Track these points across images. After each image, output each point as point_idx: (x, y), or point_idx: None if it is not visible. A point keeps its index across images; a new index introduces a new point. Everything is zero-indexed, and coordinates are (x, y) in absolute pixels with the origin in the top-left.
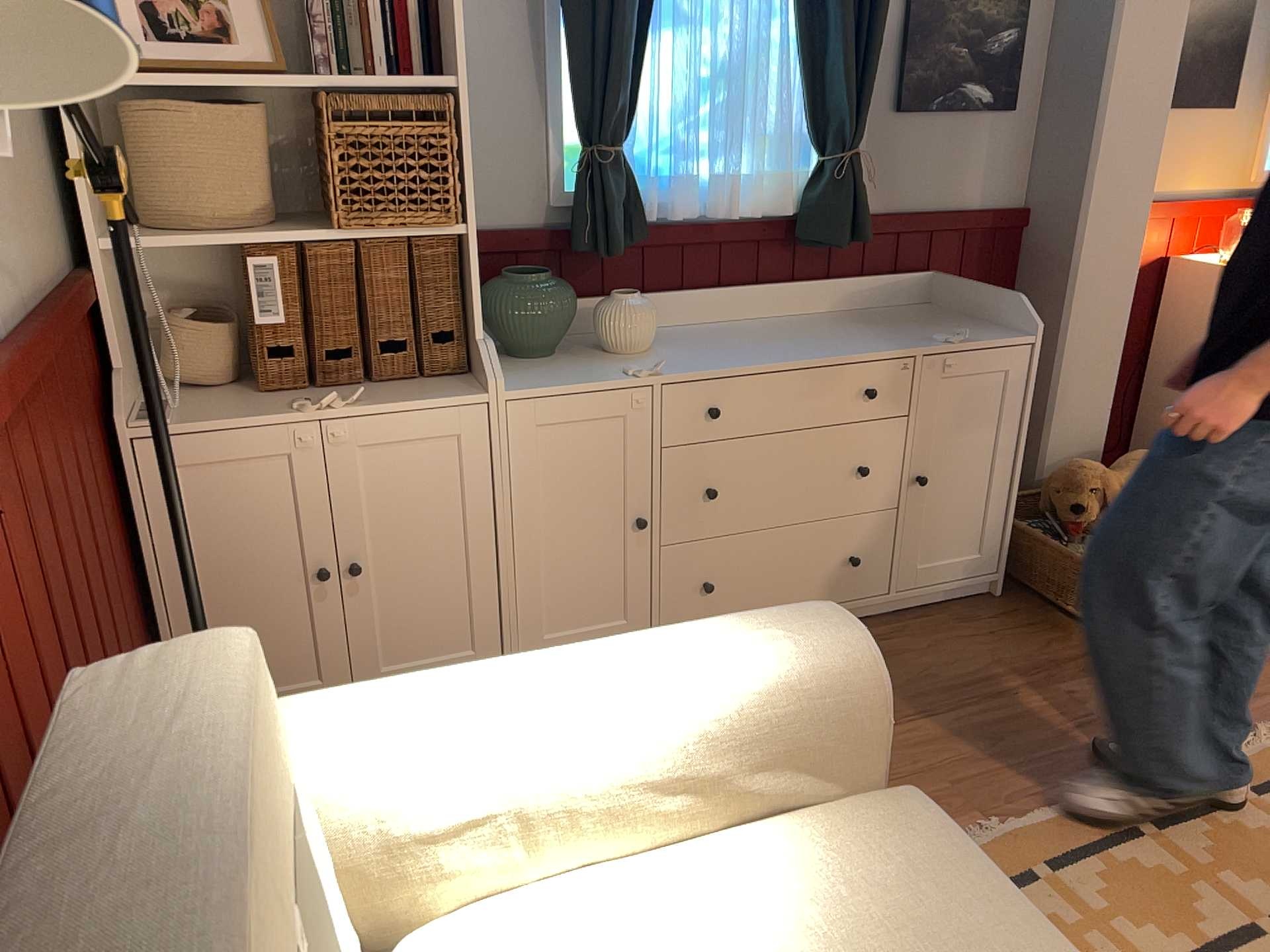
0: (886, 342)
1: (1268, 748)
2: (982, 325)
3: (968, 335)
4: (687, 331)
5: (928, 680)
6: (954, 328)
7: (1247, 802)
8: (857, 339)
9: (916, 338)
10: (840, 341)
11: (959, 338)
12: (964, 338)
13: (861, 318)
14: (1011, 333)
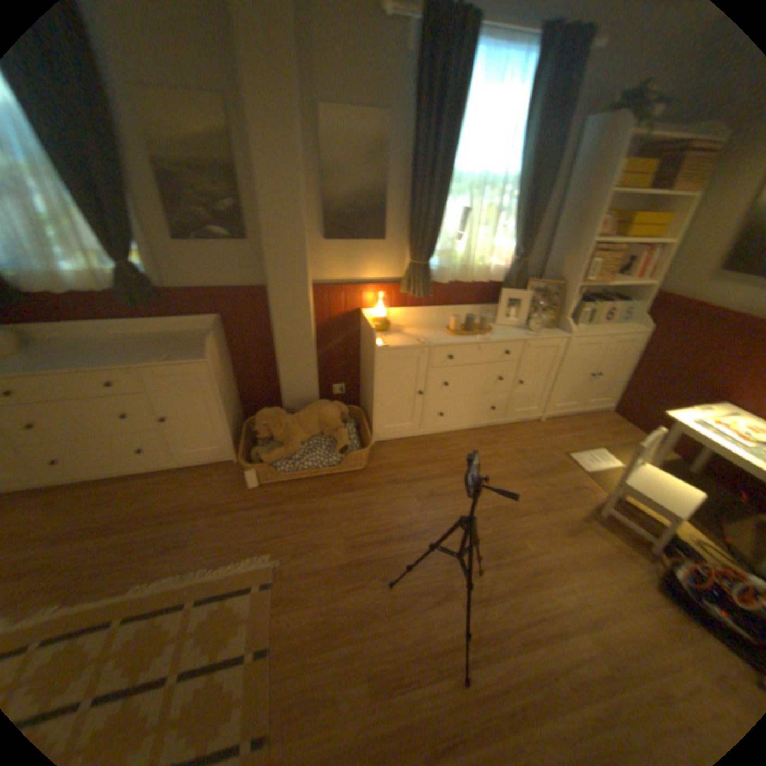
0: (130, 358)
1: (236, 574)
2: (203, 348)
3: (164, 358)
4: (65, 342)
5: (144, 511)
6: (185, 350)
7: (183, 610)
8: (122, 355)
9: (150, 356)
10: (111, 356)
11: (158, 360)
12: (171, 358)
13: (164, 338)
14: (202, 356)
